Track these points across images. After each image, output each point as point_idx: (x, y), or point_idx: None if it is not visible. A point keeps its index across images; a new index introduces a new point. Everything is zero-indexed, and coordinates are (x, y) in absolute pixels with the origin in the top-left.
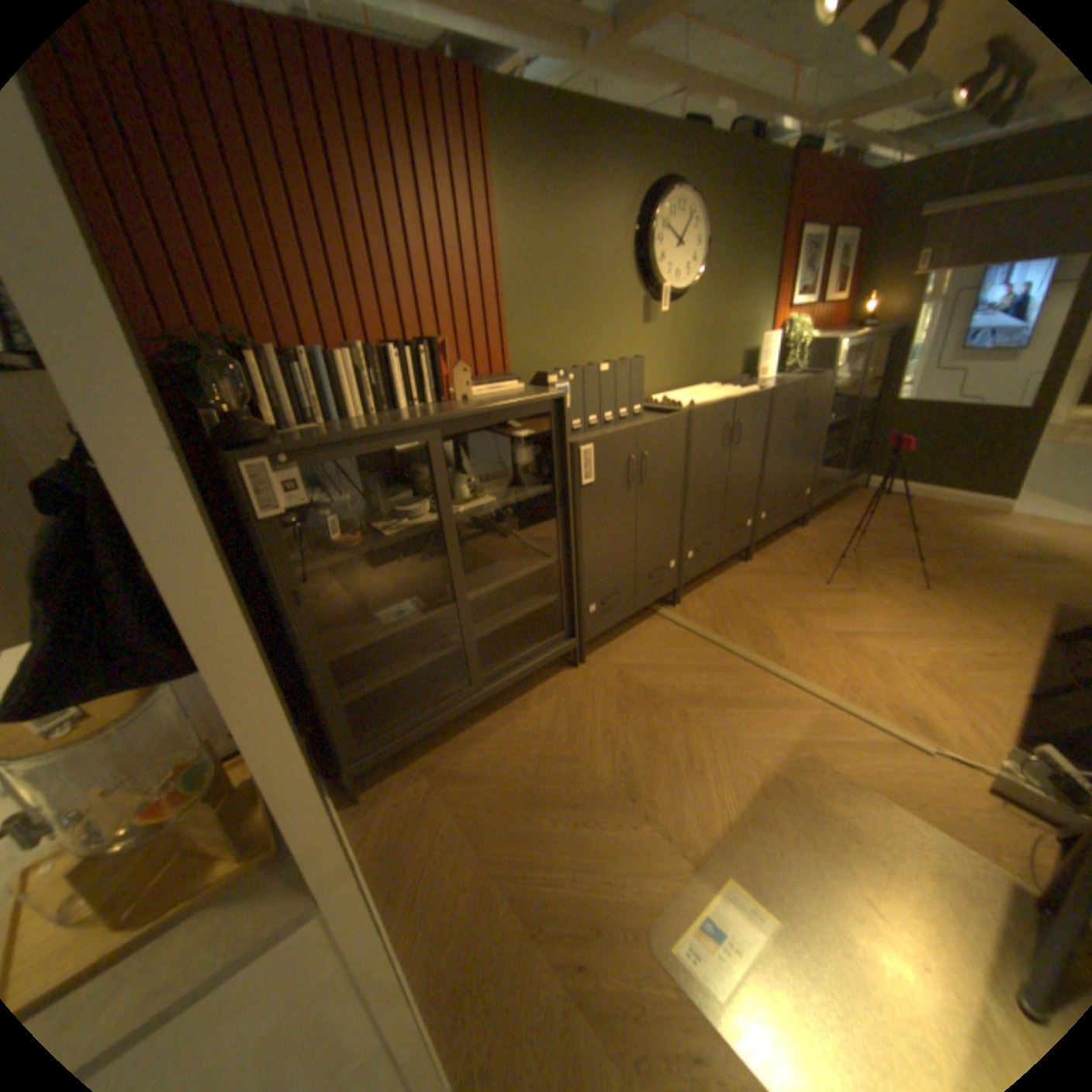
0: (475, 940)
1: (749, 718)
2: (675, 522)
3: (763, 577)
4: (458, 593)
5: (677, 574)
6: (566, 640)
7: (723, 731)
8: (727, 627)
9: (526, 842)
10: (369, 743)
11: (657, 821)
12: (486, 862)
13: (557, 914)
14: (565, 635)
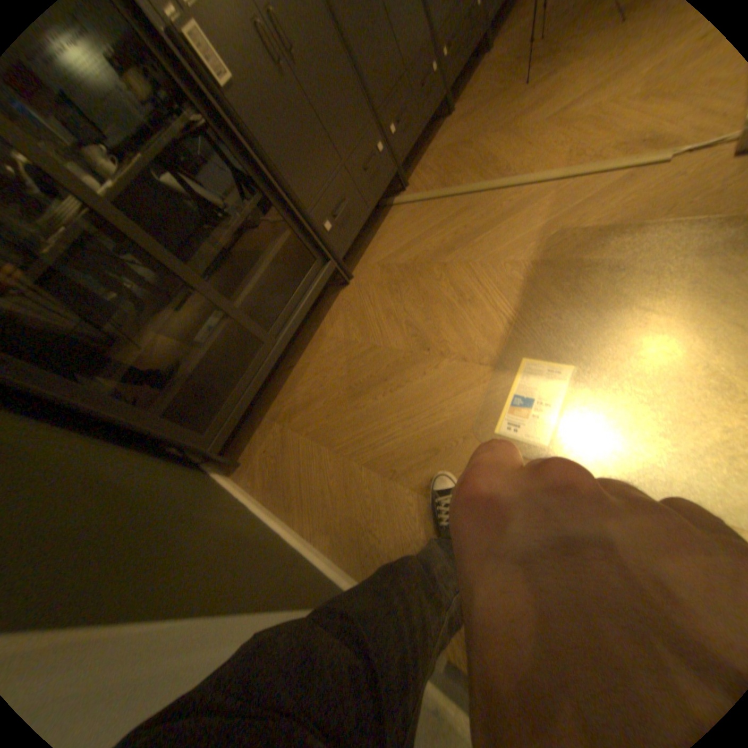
0: (354, 500)
1: (497, 232)
2: (360, 96)
3: (469, 115)
4: (180, 273)
5: (391, 155)
6: (325, 265)
7: (479, 255)
8: (453, 175)
9: (362, 421)
10: (212, 426)
11: (451, 351)
12: (340, 450)
13: (403, 453)
14: (321, 261)
